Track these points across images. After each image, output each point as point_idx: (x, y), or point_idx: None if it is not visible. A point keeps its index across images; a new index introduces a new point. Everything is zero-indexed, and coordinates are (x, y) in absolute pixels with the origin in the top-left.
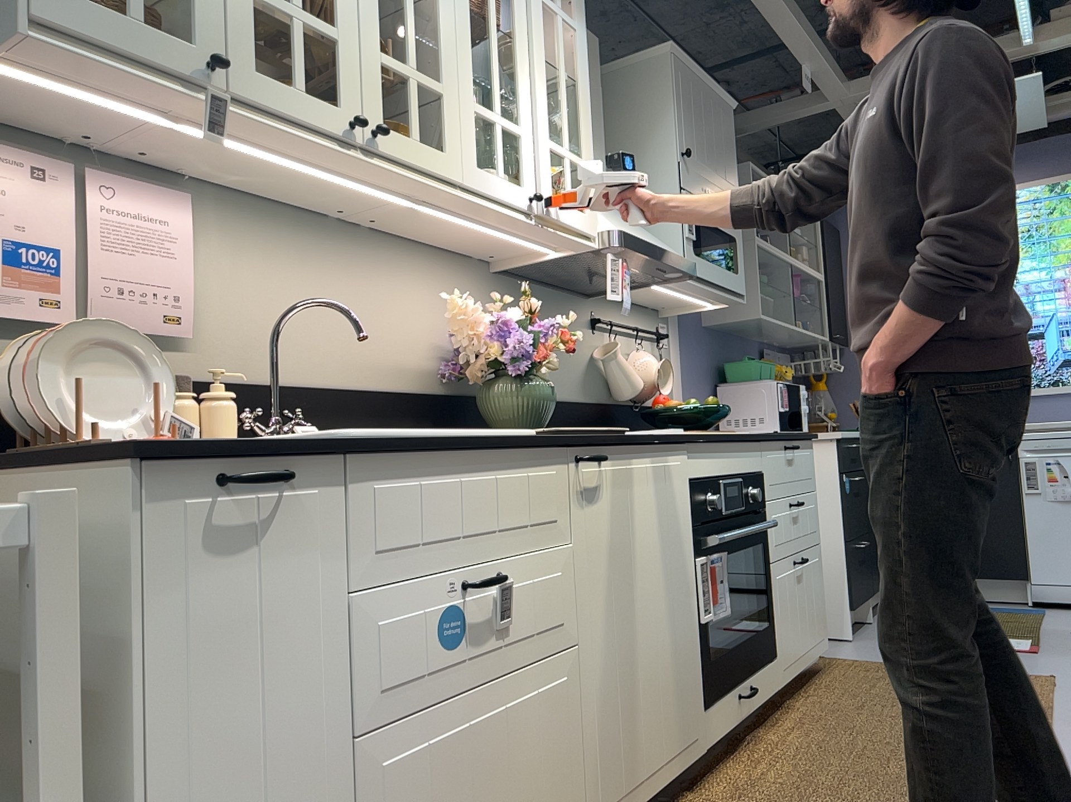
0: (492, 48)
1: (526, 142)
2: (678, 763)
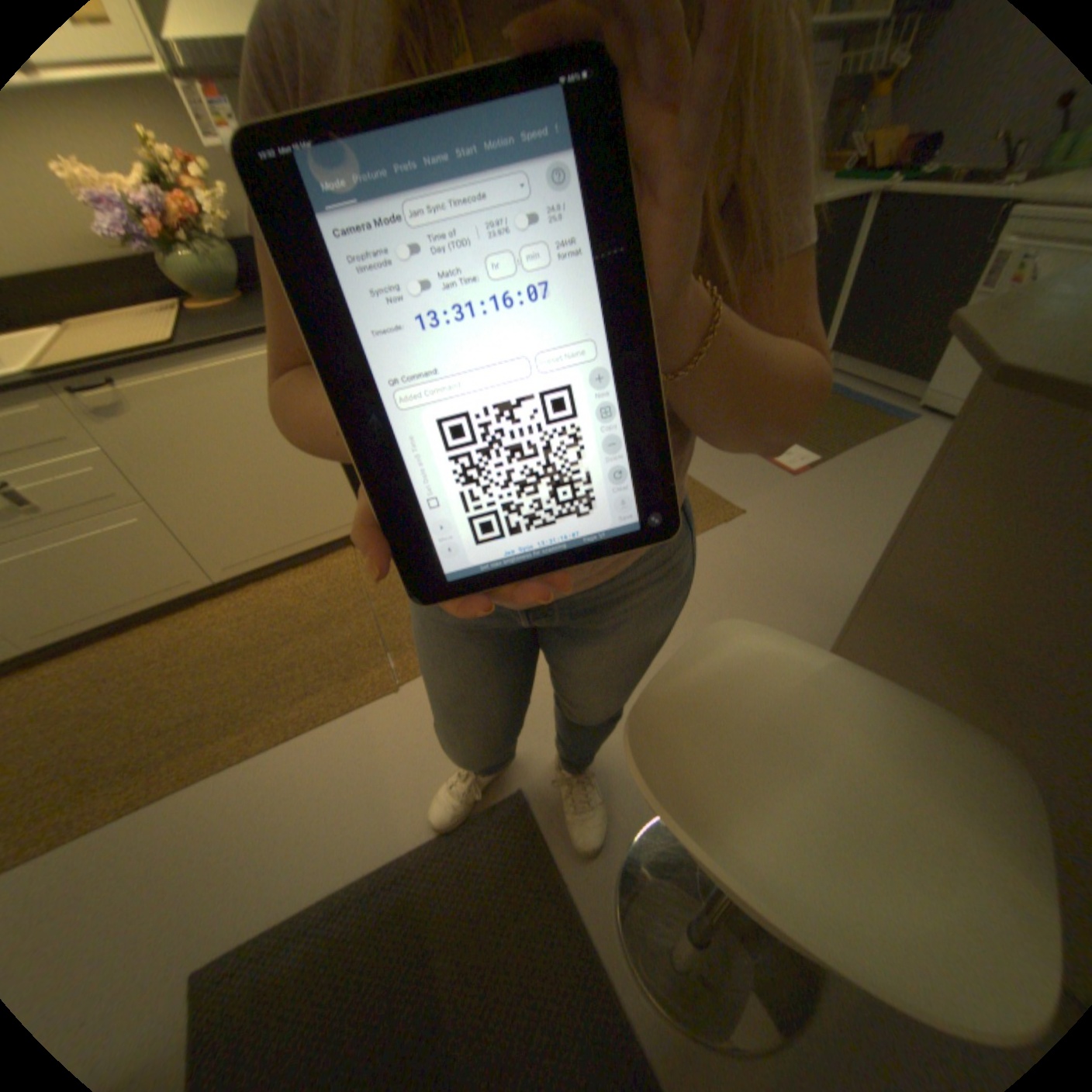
0: None
1: None
2: (324, 538)
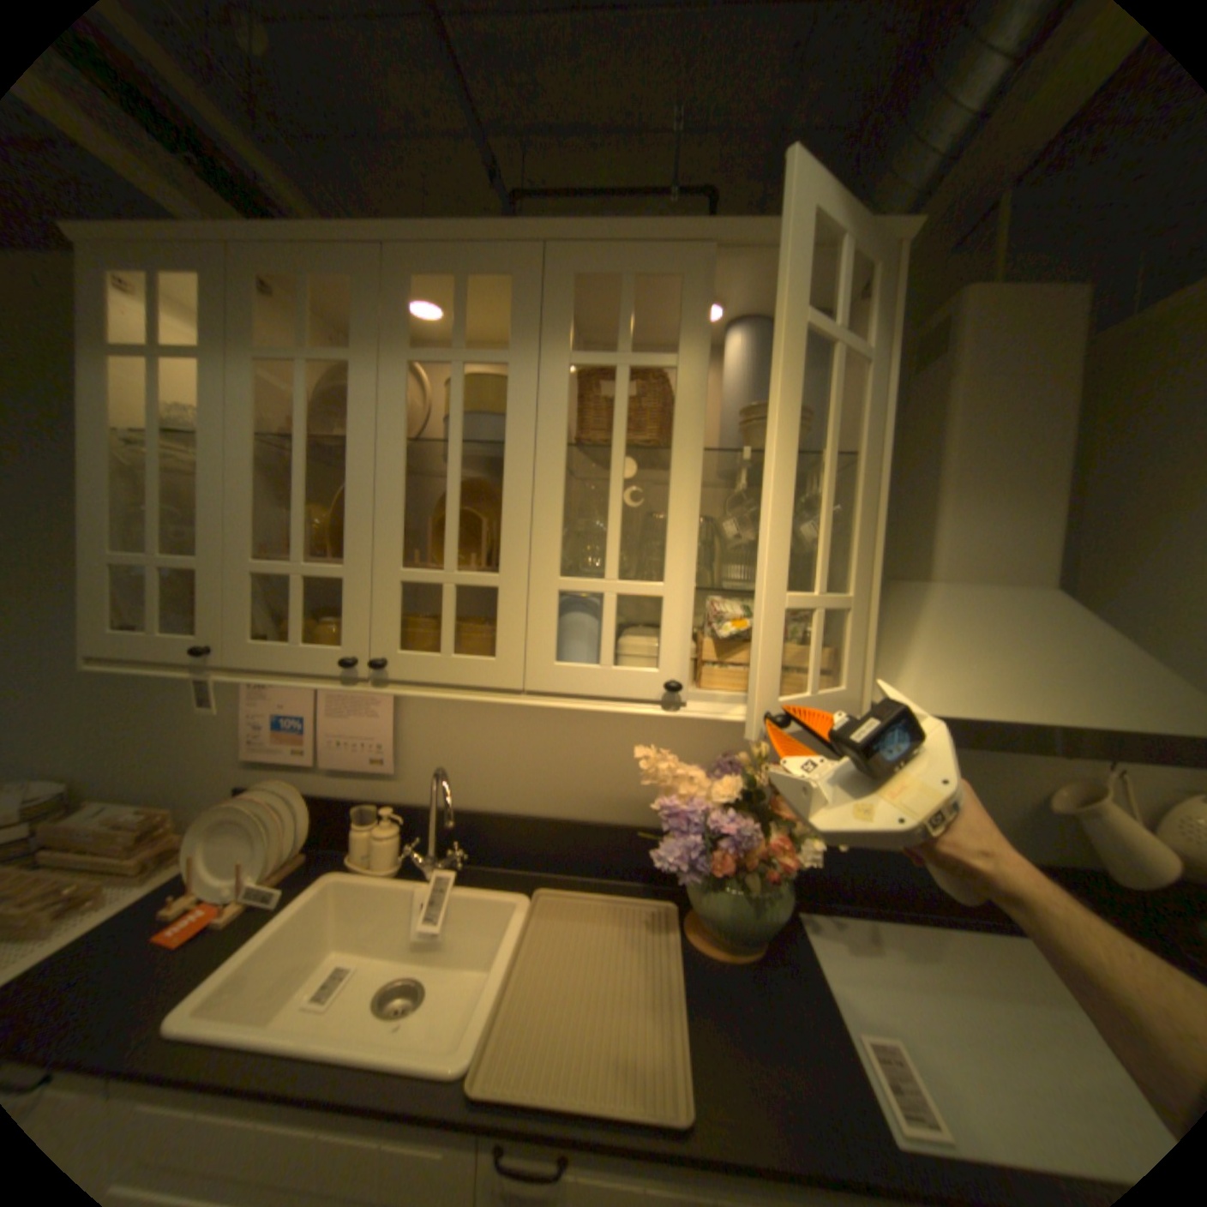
0: (611, 486)
1: (674, 602)
2: None
